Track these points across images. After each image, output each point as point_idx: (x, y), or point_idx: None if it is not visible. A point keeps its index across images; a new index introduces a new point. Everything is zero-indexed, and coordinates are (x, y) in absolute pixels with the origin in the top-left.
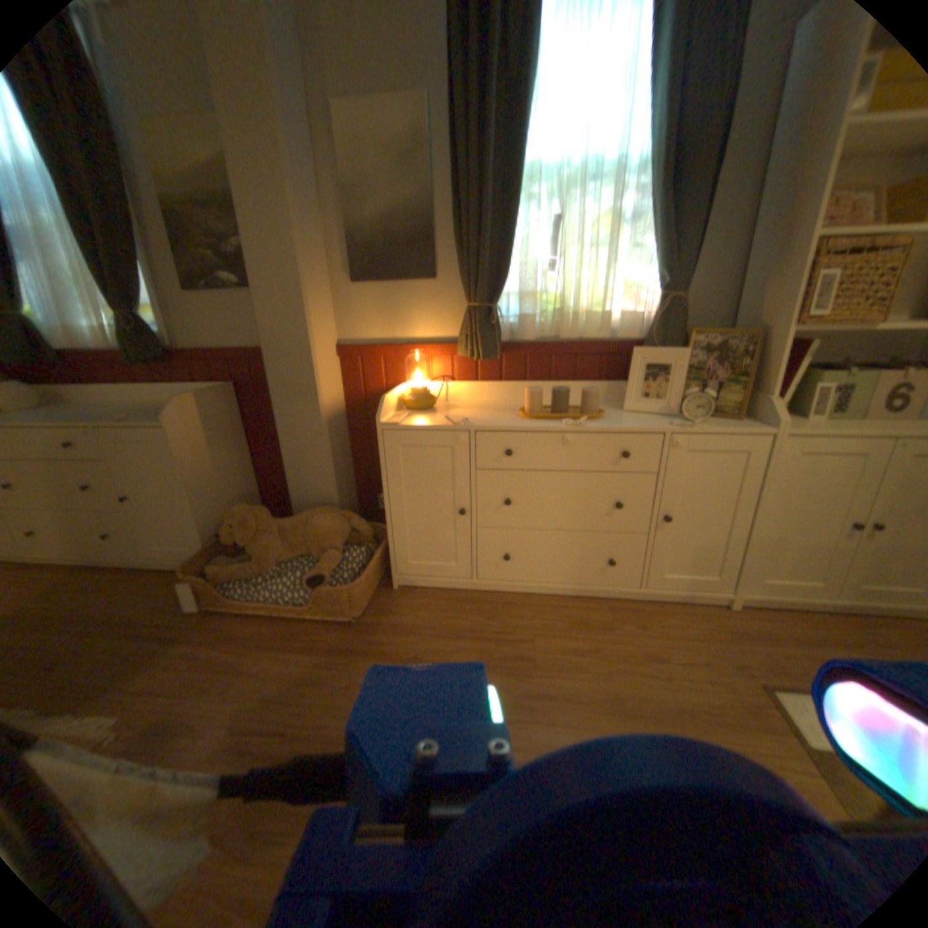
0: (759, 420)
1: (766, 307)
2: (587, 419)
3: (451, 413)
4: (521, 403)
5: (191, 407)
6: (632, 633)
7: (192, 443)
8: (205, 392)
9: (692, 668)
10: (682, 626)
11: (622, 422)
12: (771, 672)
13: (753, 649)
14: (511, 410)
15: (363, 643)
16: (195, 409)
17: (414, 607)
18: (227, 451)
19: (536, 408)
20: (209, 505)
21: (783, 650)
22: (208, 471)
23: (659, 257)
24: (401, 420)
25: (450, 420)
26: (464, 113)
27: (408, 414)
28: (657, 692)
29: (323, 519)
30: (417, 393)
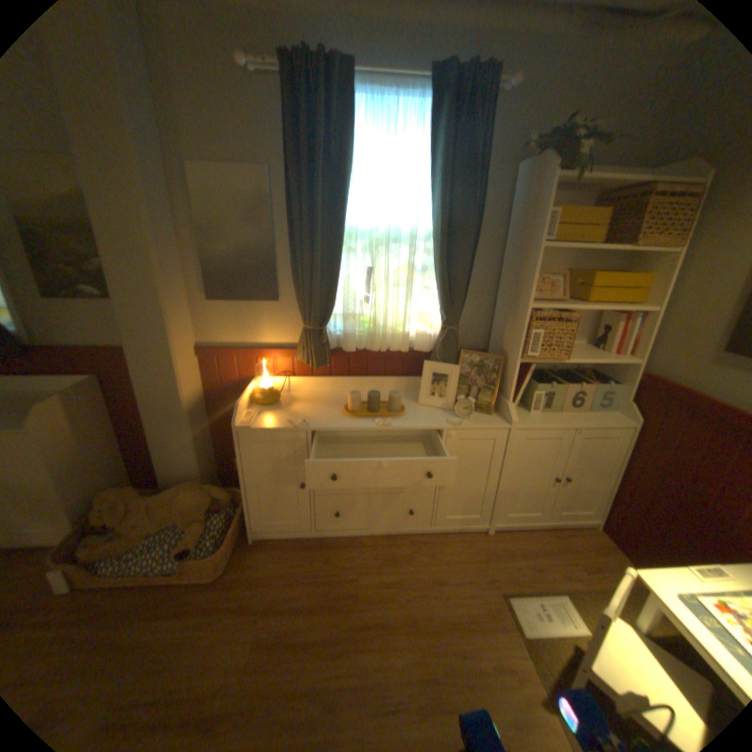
0: (502, 415)
1: (505, 339)
2: (393, 416)
3: (292, 408)
4: (346, 392)
5: (56, 408)
6: (425, 563)
7: (58, 440)
8: (69, 391)
9: (462, 587)
10: (457, 552)
11: (415, 418)
12: (508, 583)
13: (499, 565)
14: (338, 403)
15: (225, 600)
16: (59, 405)
17: (266, 560)
18: (93, 436)
19: (356, 407)
20: (76, 488)
21: (517, 564)
22: (75, 459)
23: (439, 298)
24: (252, 421)
25: (291, 421)
26: (297, 188)
27: (257, 412)
28: (439, 611)
29: (187, 497)
30: (264, 391)
